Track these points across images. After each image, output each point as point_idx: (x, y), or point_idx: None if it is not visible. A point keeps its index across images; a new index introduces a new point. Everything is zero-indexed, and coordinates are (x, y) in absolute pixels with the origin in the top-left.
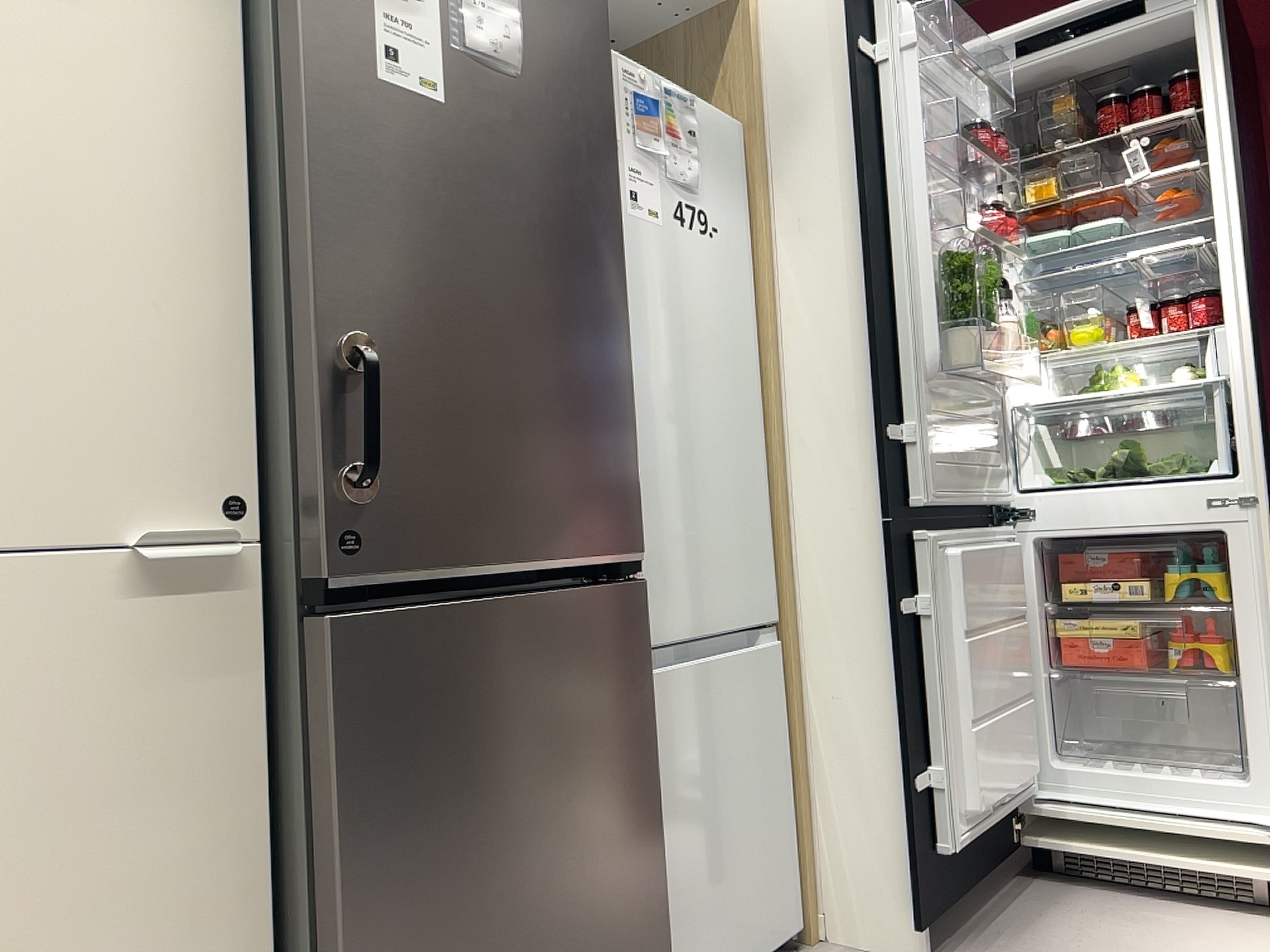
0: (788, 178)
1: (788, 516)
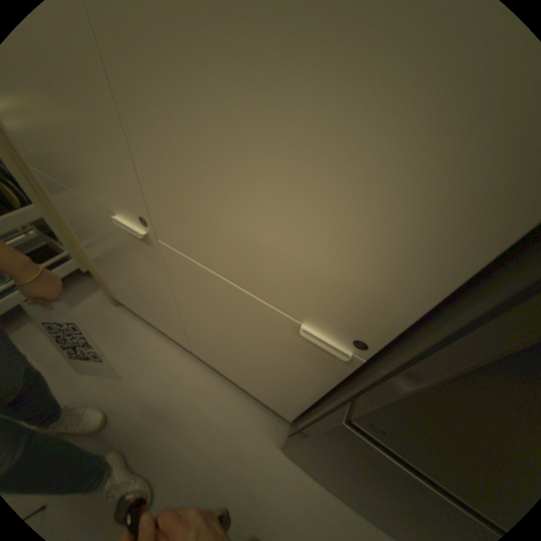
0: None
1: None
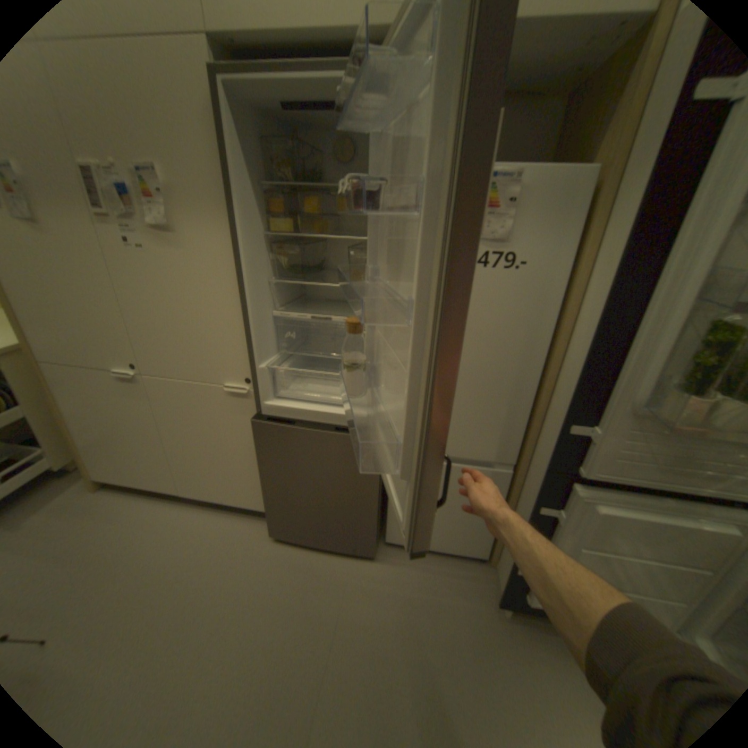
0: (619, 215)
1: (538, 424)
